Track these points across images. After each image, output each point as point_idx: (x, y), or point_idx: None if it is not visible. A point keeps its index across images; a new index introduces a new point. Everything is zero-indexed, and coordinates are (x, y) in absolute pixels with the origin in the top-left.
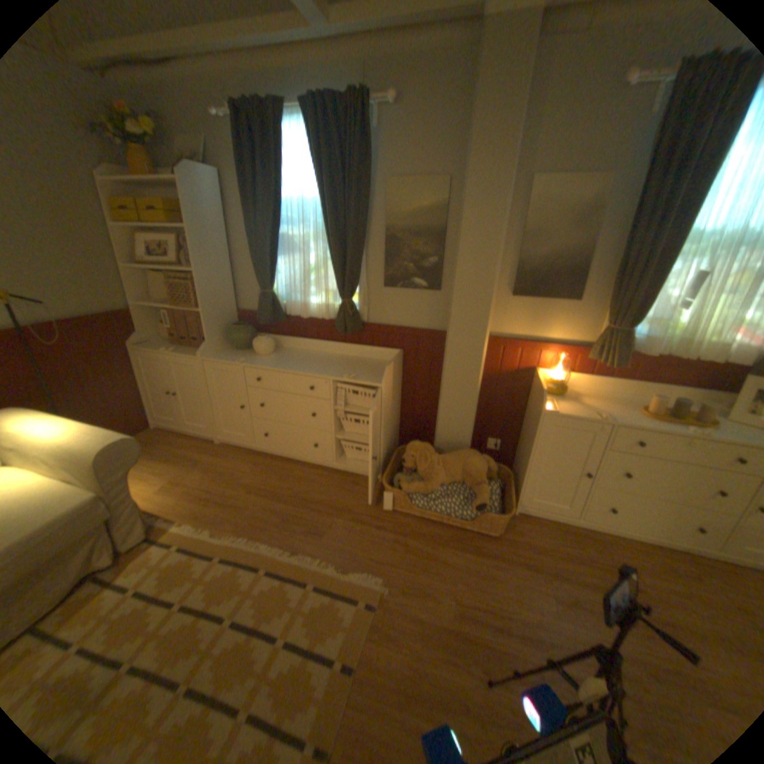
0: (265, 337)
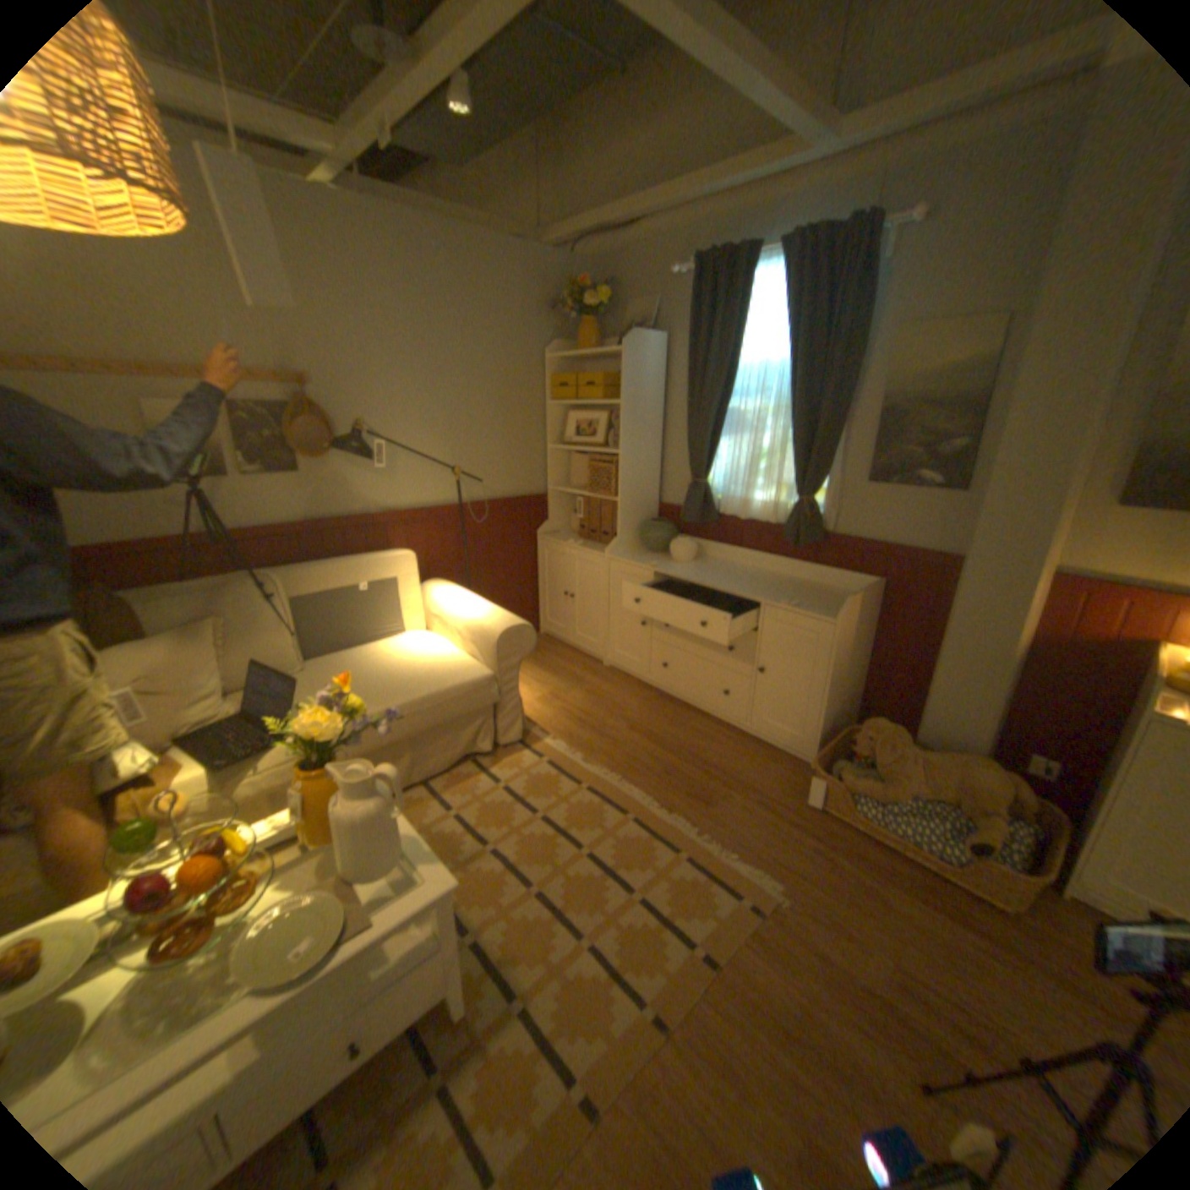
0: (687, 539)
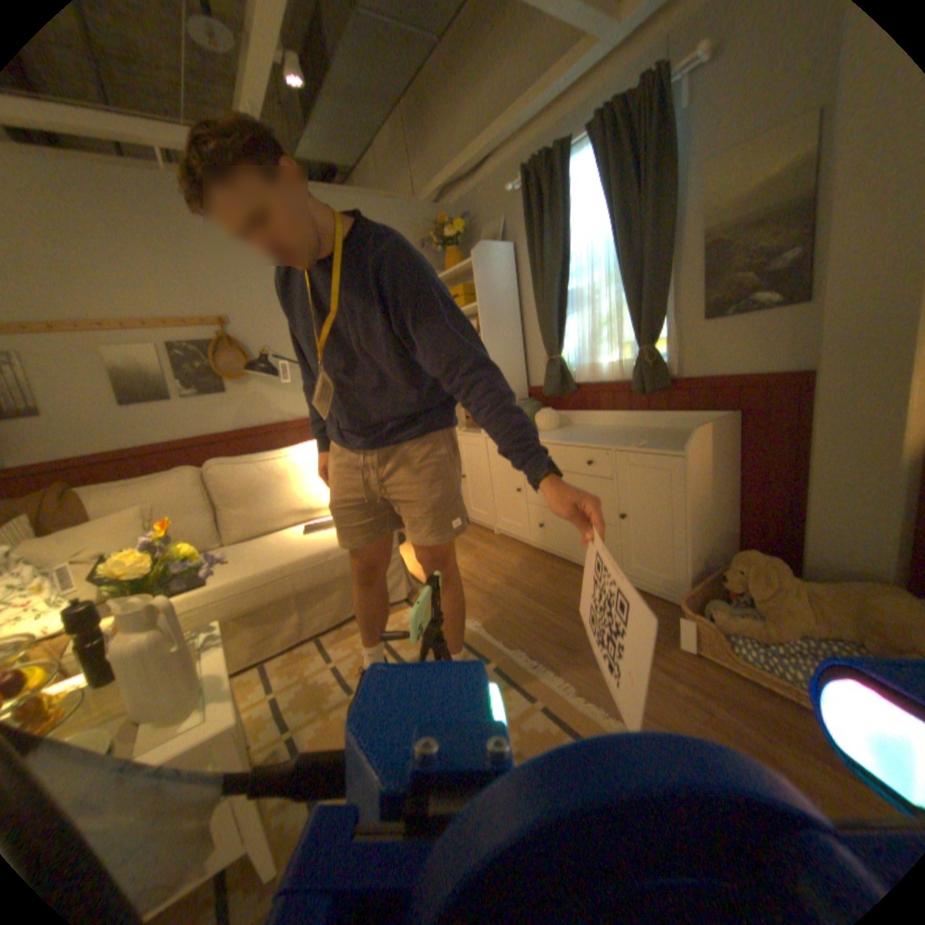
0: (549, 409)
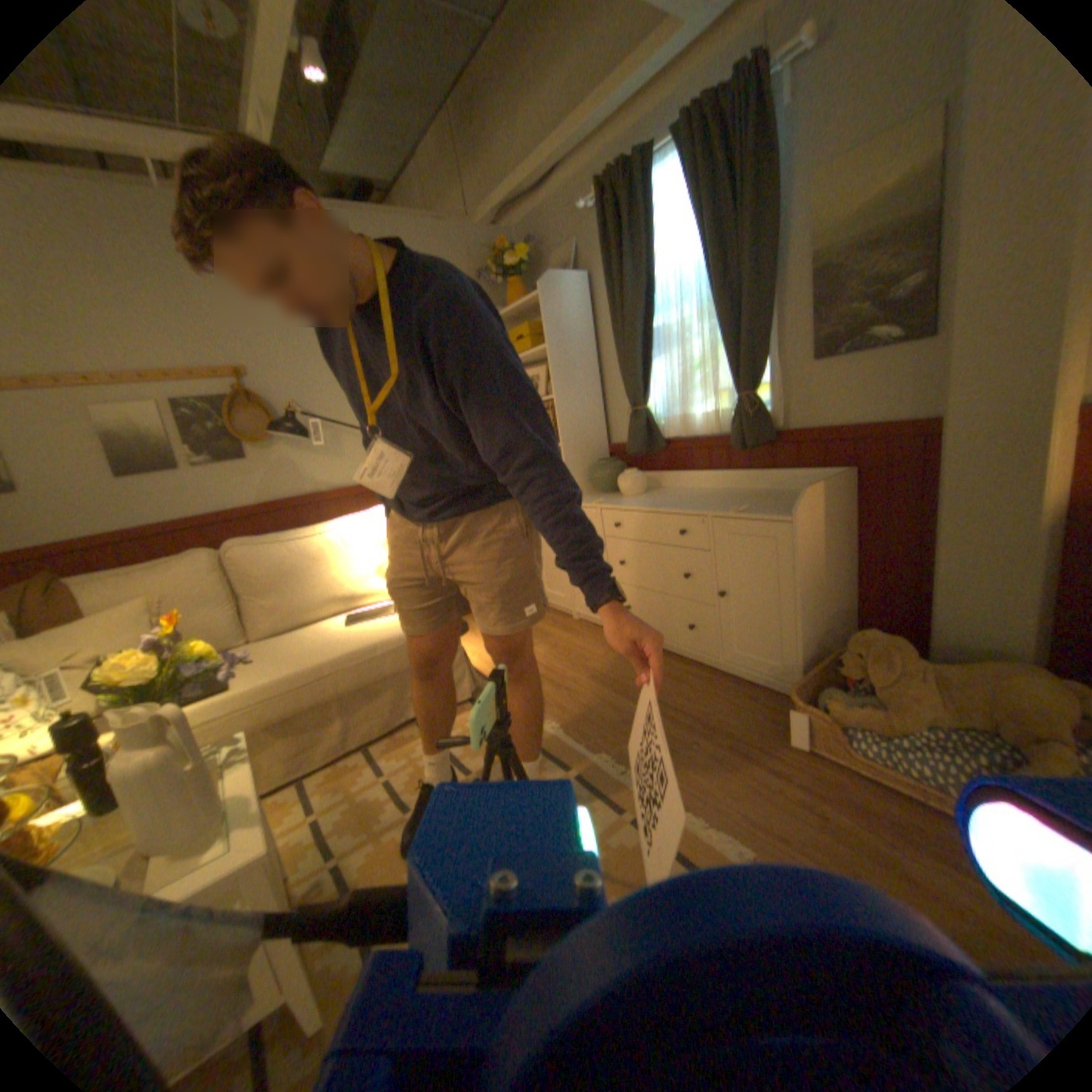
0: (634, 470)
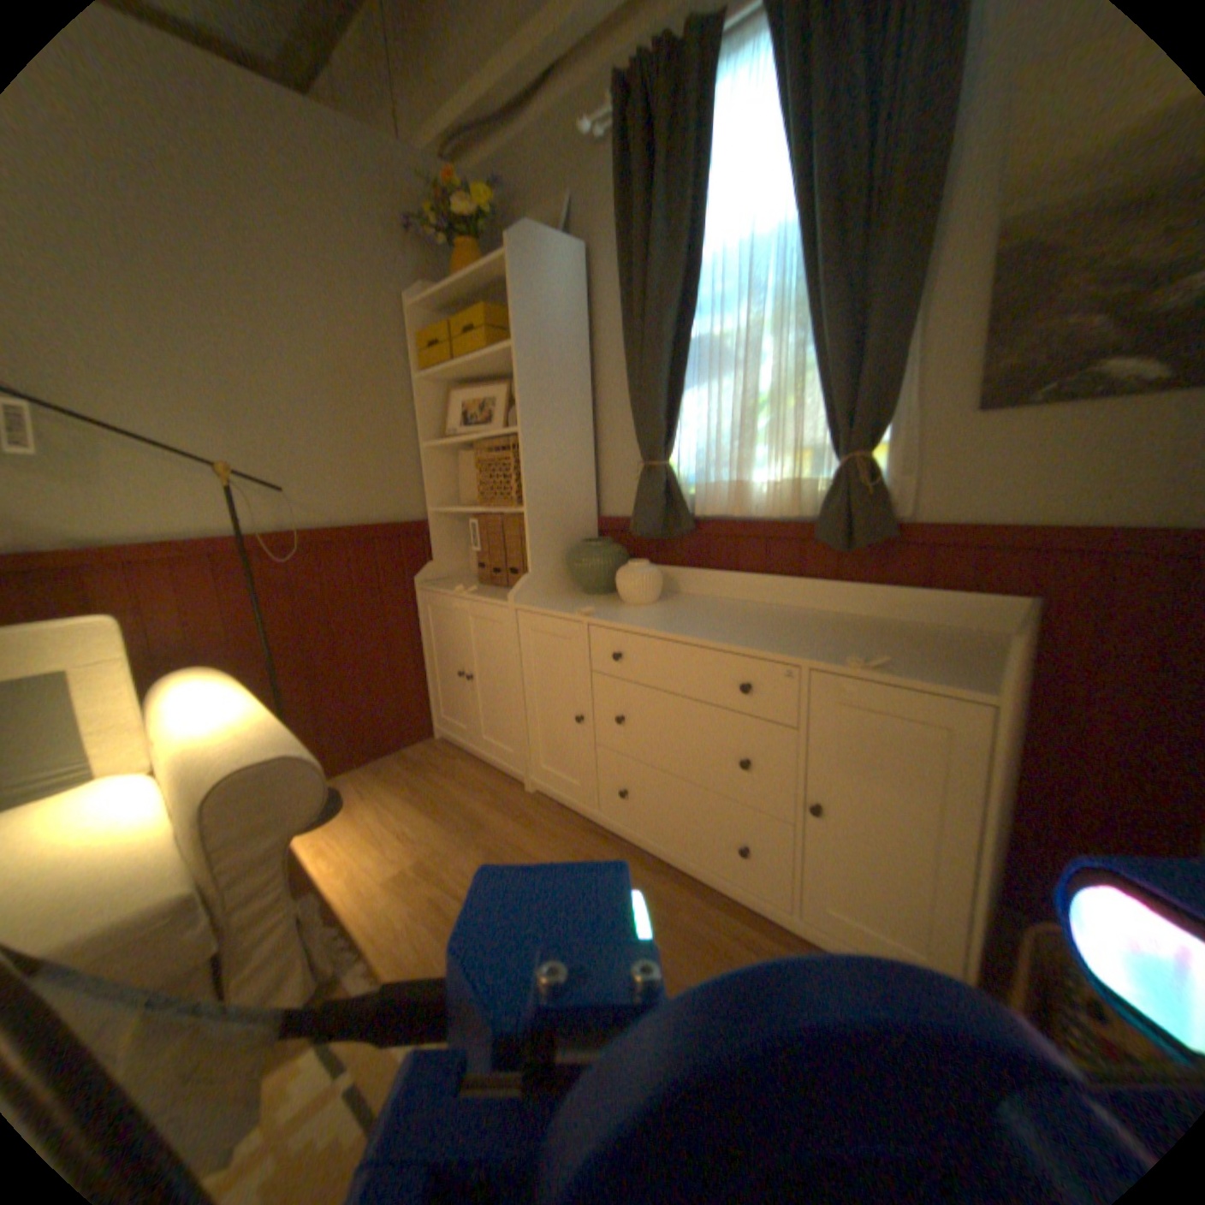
0: (645, 563)
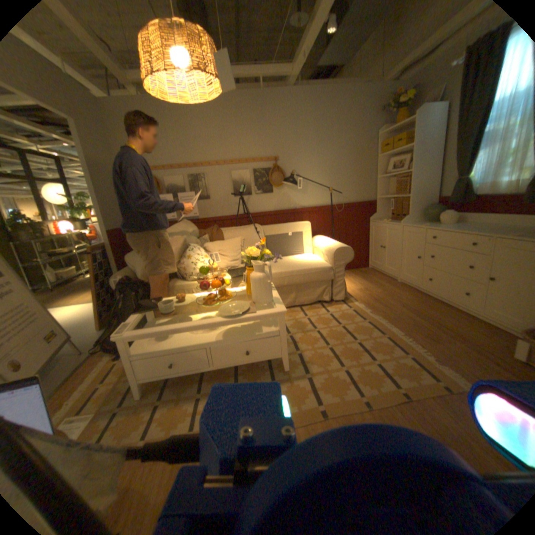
0: (451, 210)
